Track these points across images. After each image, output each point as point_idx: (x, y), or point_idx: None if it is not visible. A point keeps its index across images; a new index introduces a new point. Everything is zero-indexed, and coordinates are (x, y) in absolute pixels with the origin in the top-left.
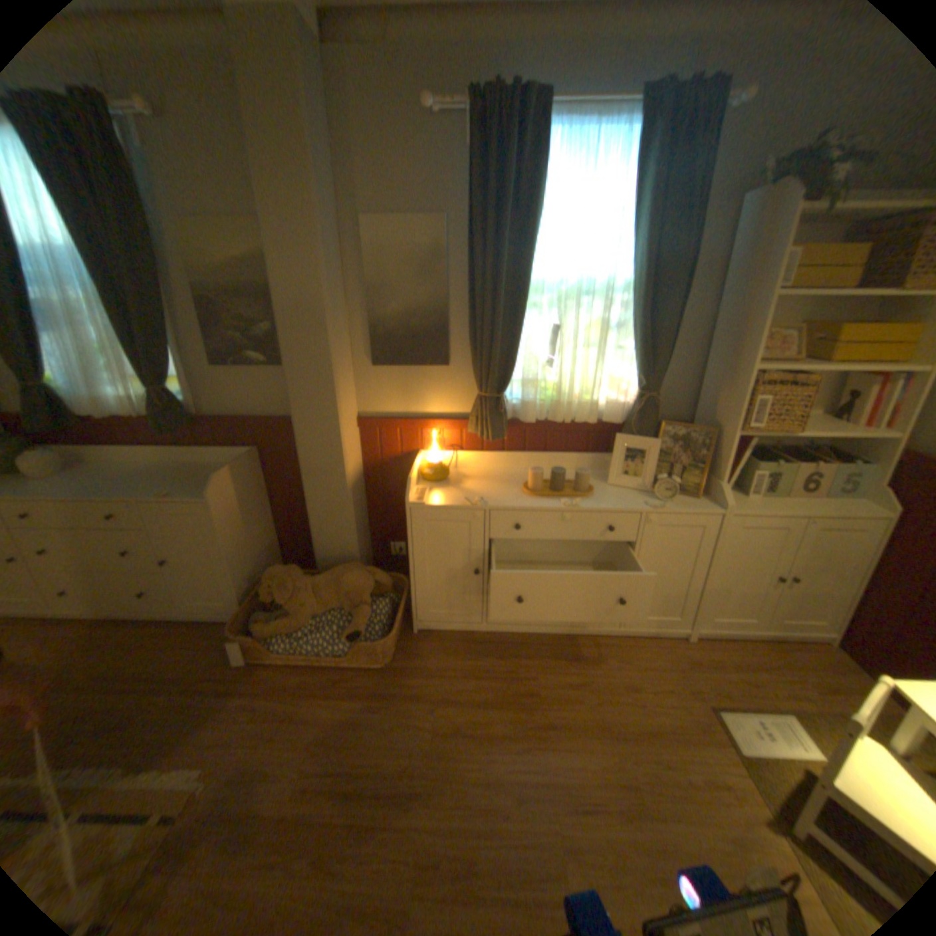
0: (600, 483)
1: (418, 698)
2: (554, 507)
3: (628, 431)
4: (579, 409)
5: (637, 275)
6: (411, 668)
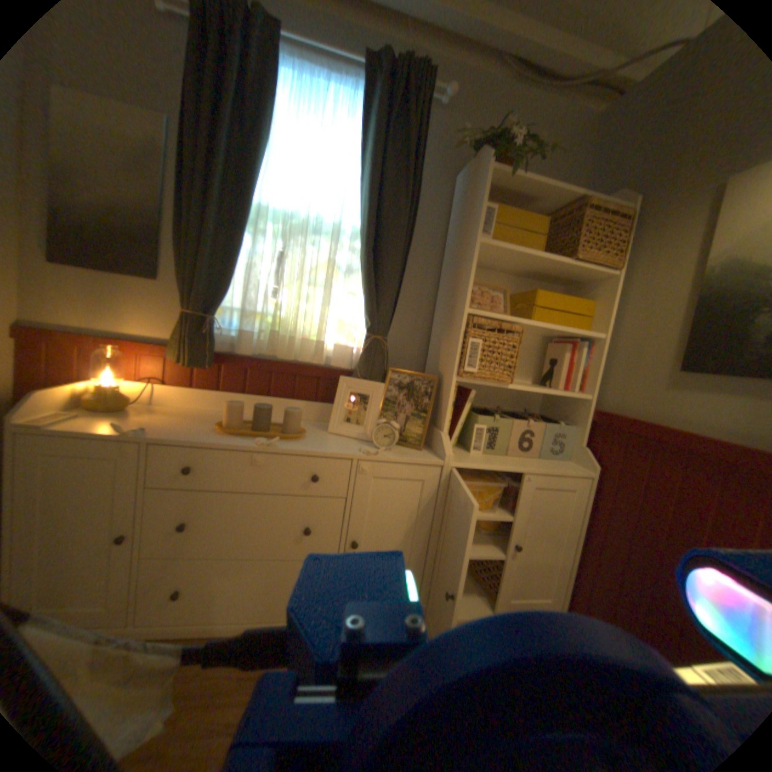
0: (321, 431)
1: None
2: (245, 446)
3: (356, 377)
4: (308, 351)
5: (363, 217)
6: None
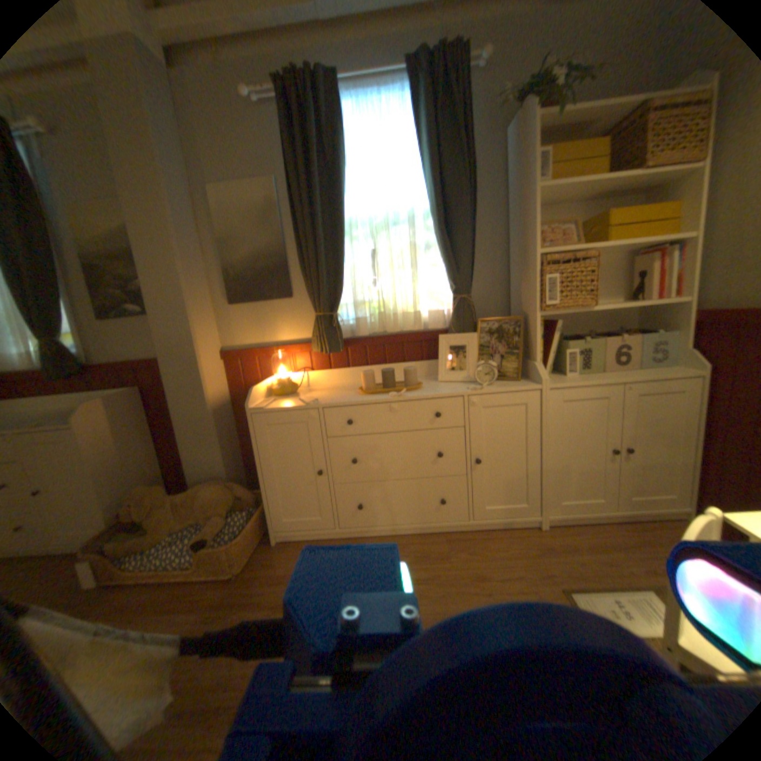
0: (432, 382)
1: (259, 604)
2: (383, 399)
3: (451, 333)
4: (408, 321)
5: (431, 199)
6: (260, 577)
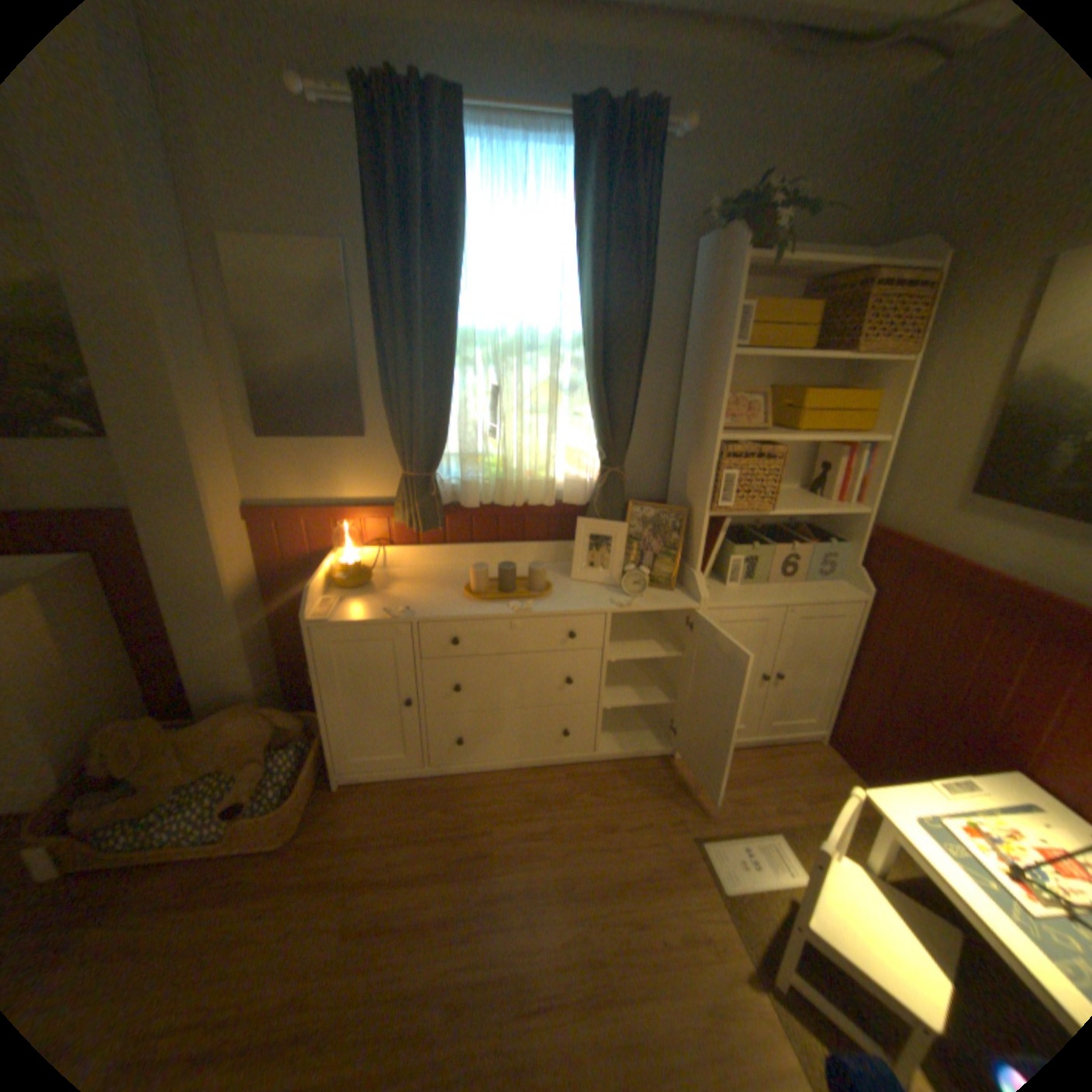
0: (562, 578)
1: (326, 885)
2: (501, 613)
3: (592, 514)
4: (534, 489)
5: (585, 328)
6: (321, 843)
